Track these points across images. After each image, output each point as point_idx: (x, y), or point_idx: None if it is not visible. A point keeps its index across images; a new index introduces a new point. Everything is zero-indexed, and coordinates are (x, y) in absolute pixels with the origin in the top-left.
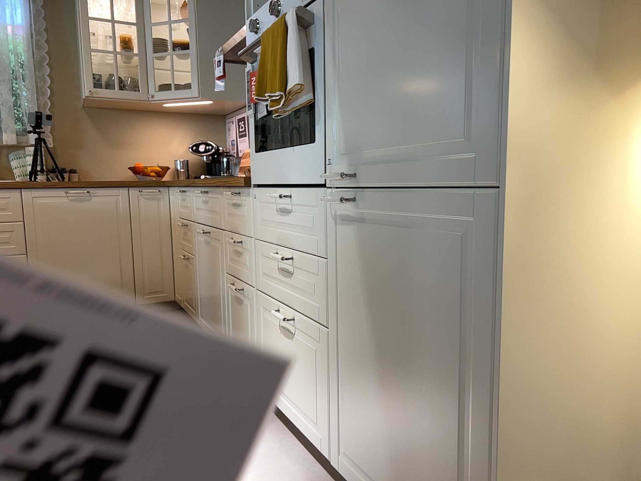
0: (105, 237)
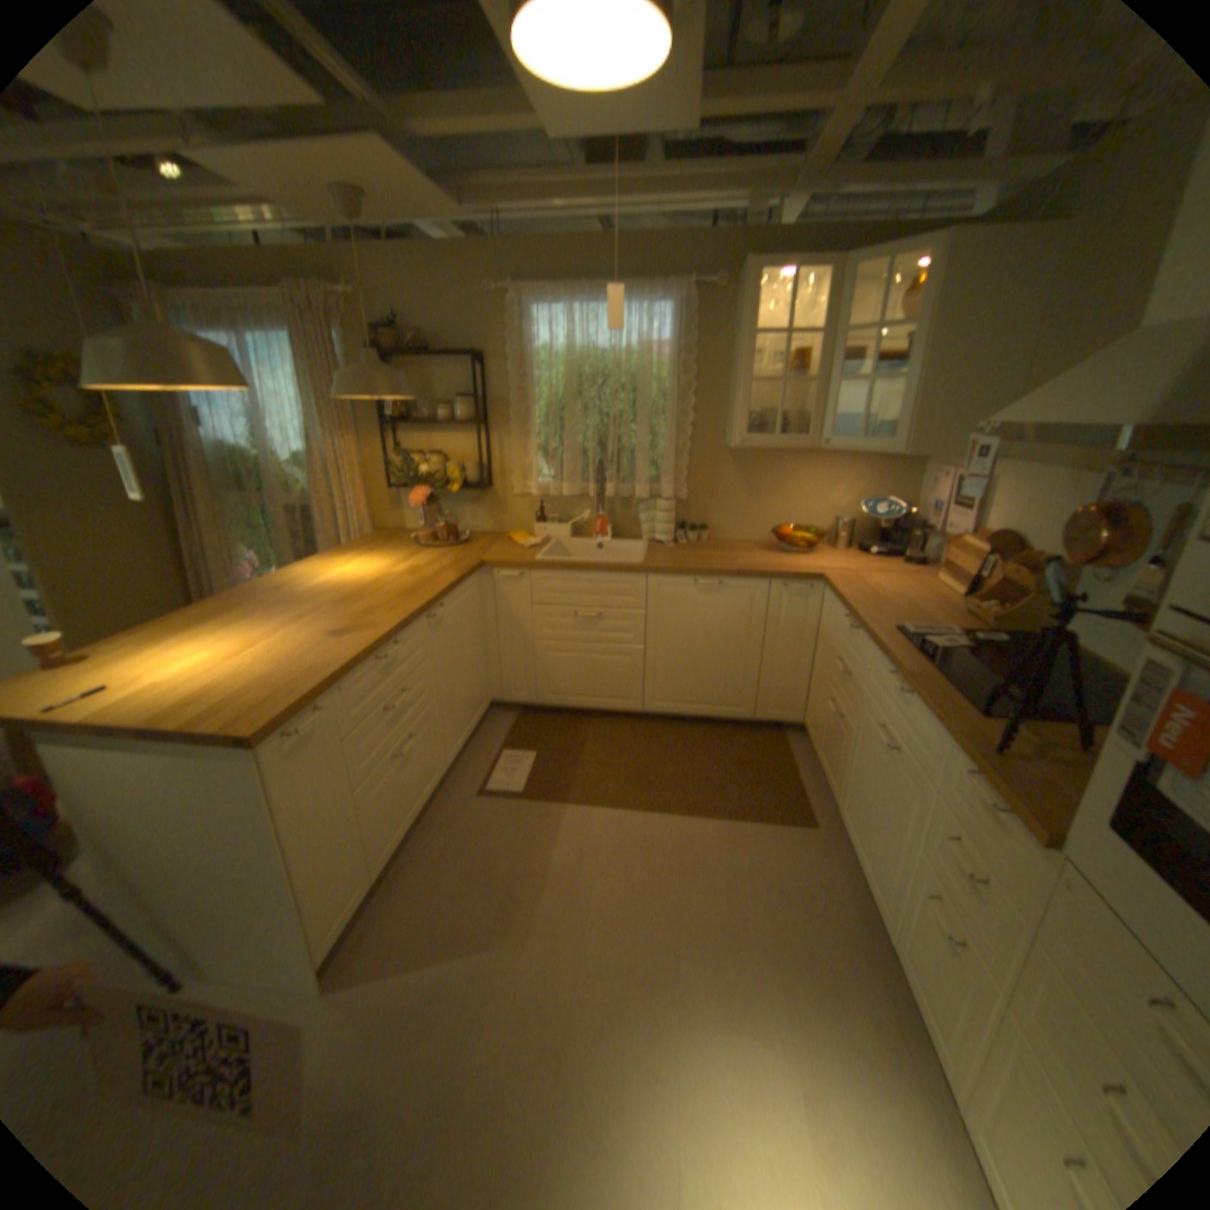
0: (732, 637)
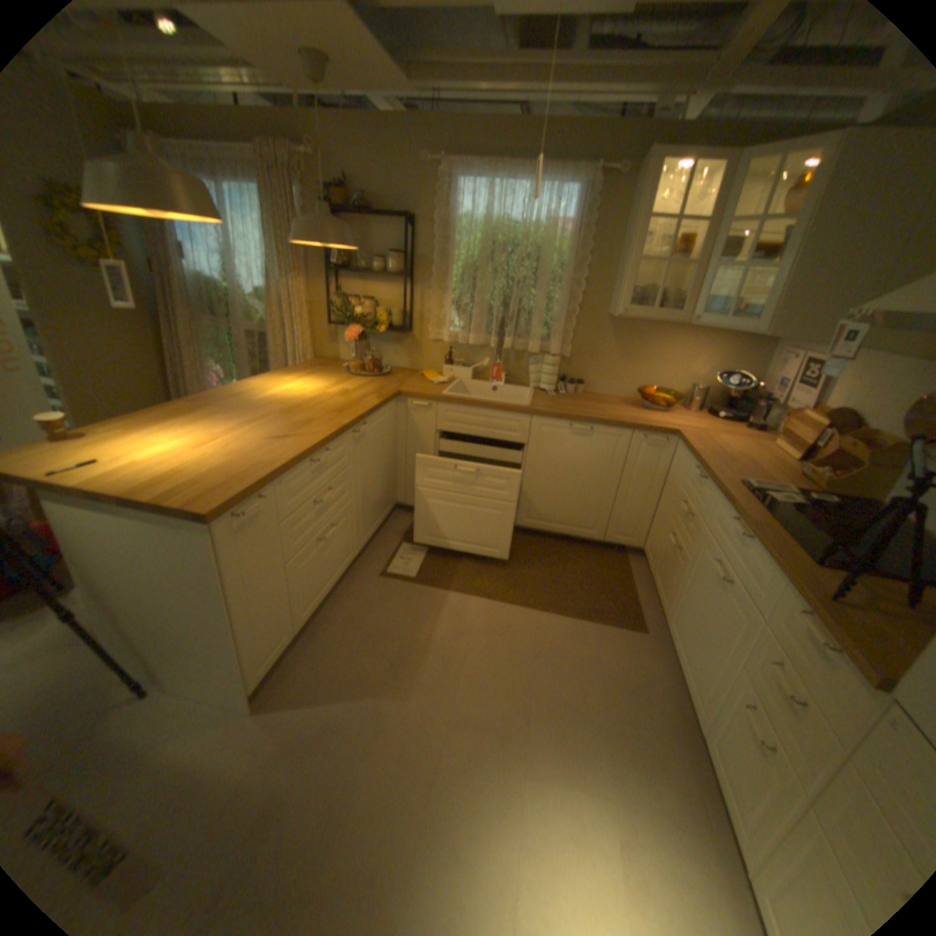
0: (594, 474)
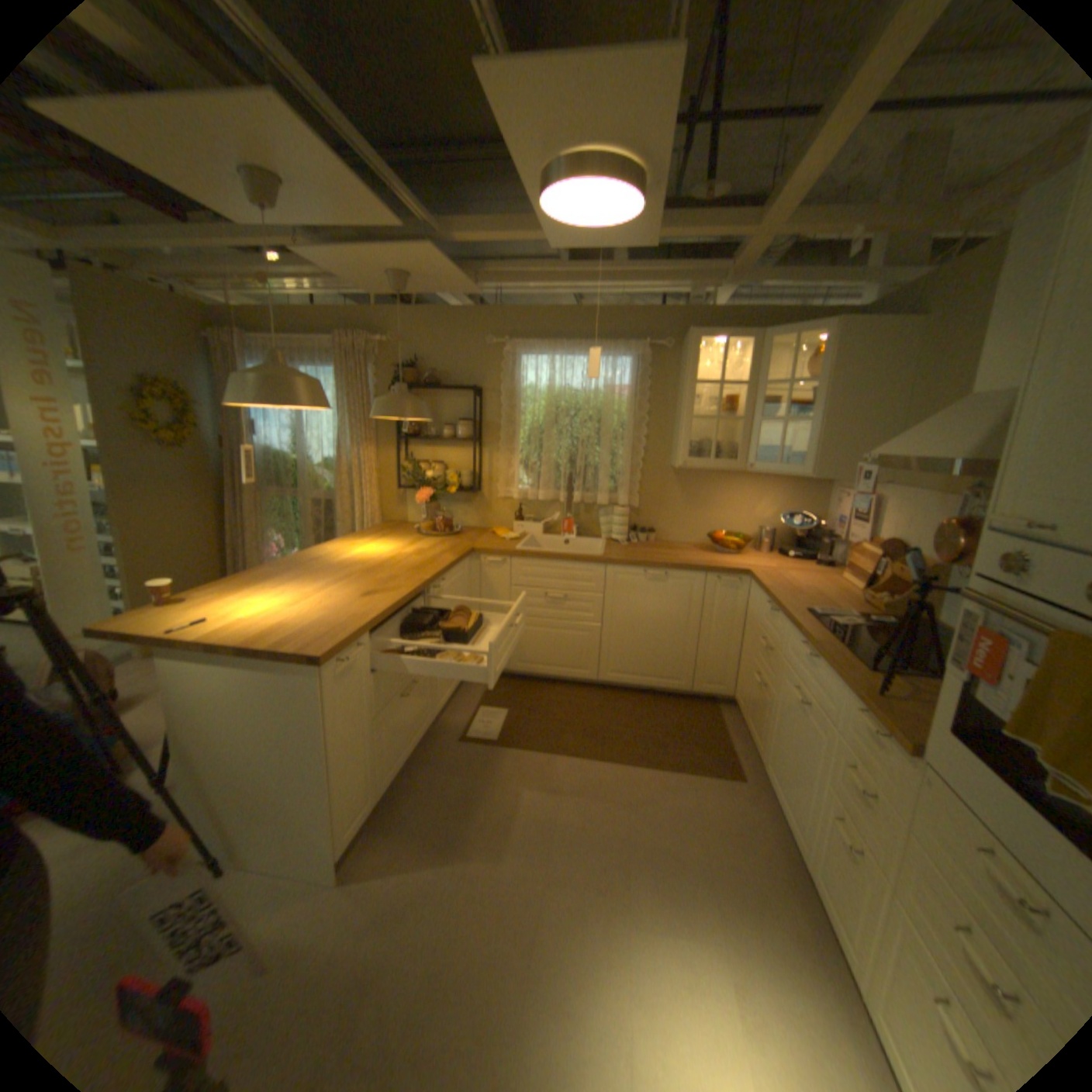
0: (674, 620)
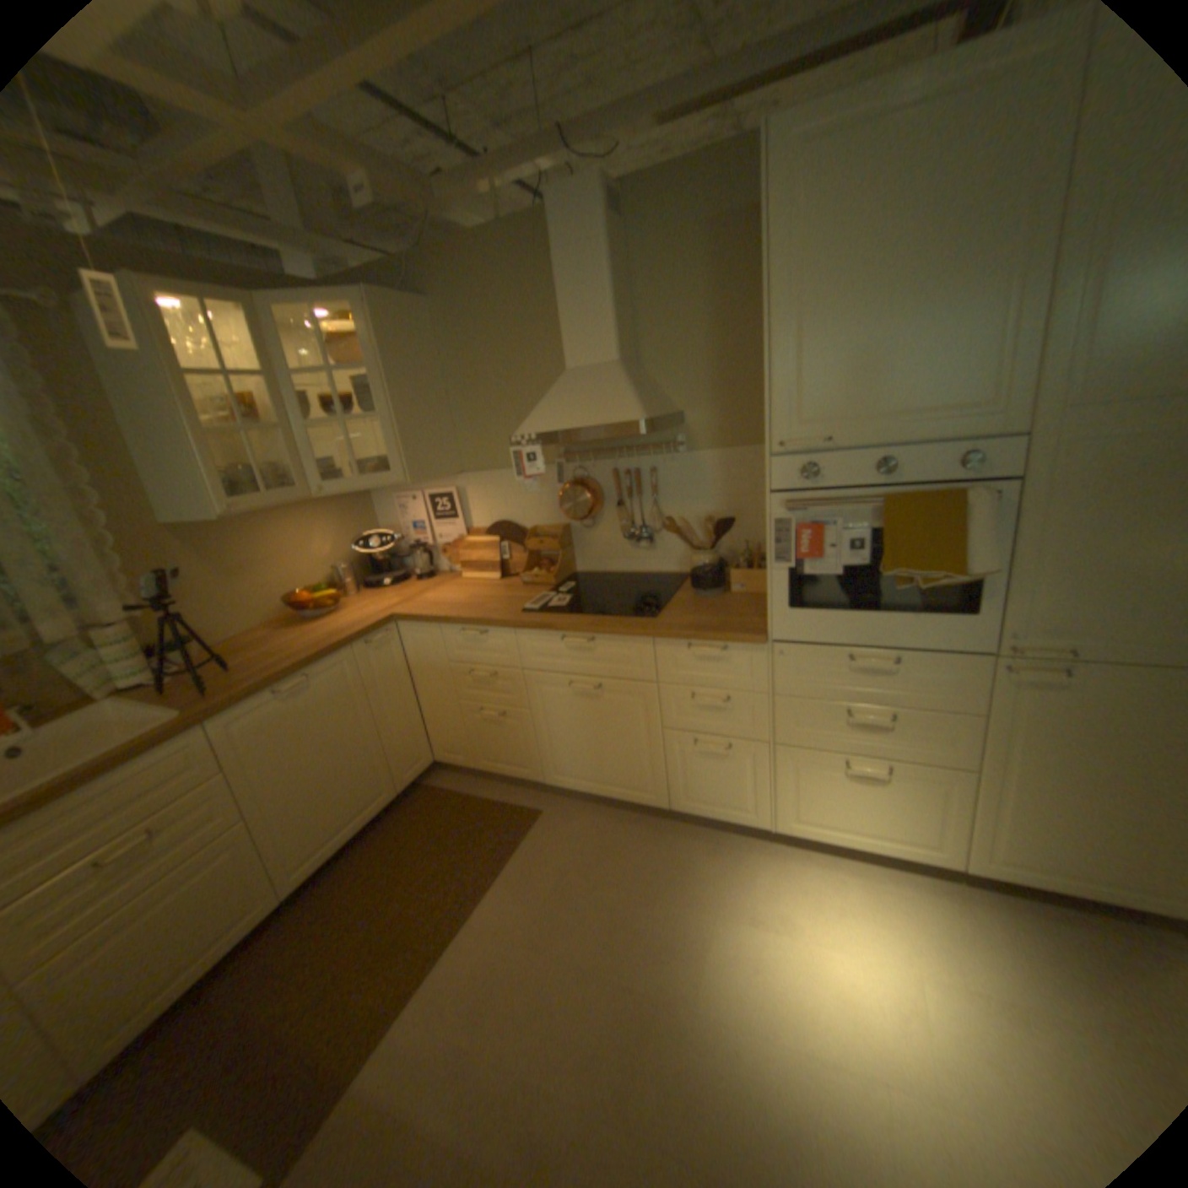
0: (342, 729)
